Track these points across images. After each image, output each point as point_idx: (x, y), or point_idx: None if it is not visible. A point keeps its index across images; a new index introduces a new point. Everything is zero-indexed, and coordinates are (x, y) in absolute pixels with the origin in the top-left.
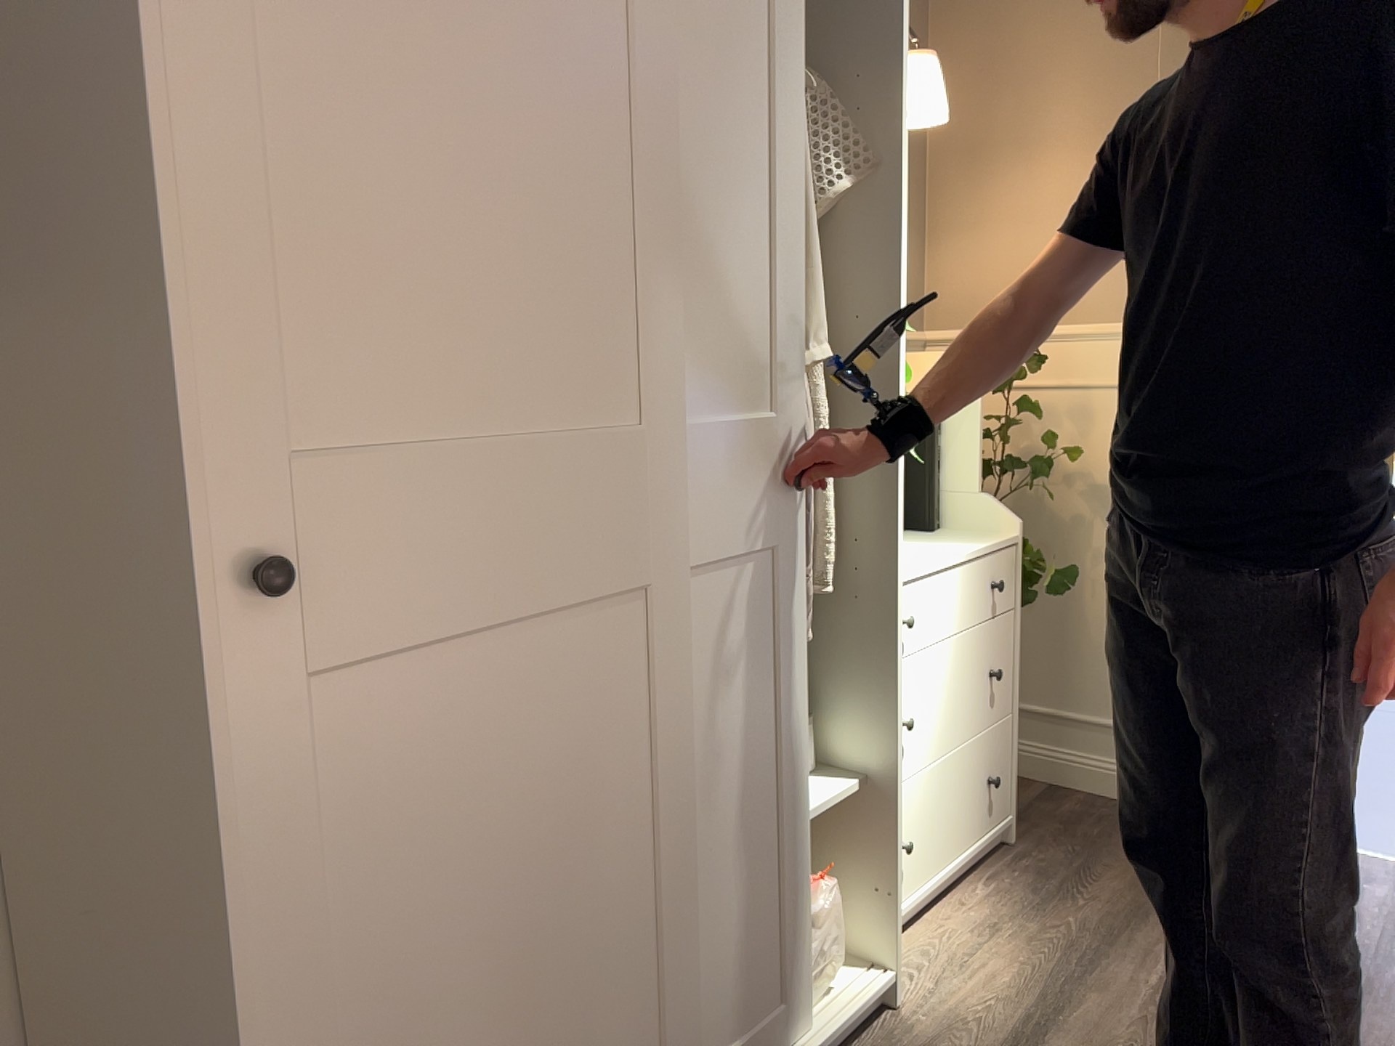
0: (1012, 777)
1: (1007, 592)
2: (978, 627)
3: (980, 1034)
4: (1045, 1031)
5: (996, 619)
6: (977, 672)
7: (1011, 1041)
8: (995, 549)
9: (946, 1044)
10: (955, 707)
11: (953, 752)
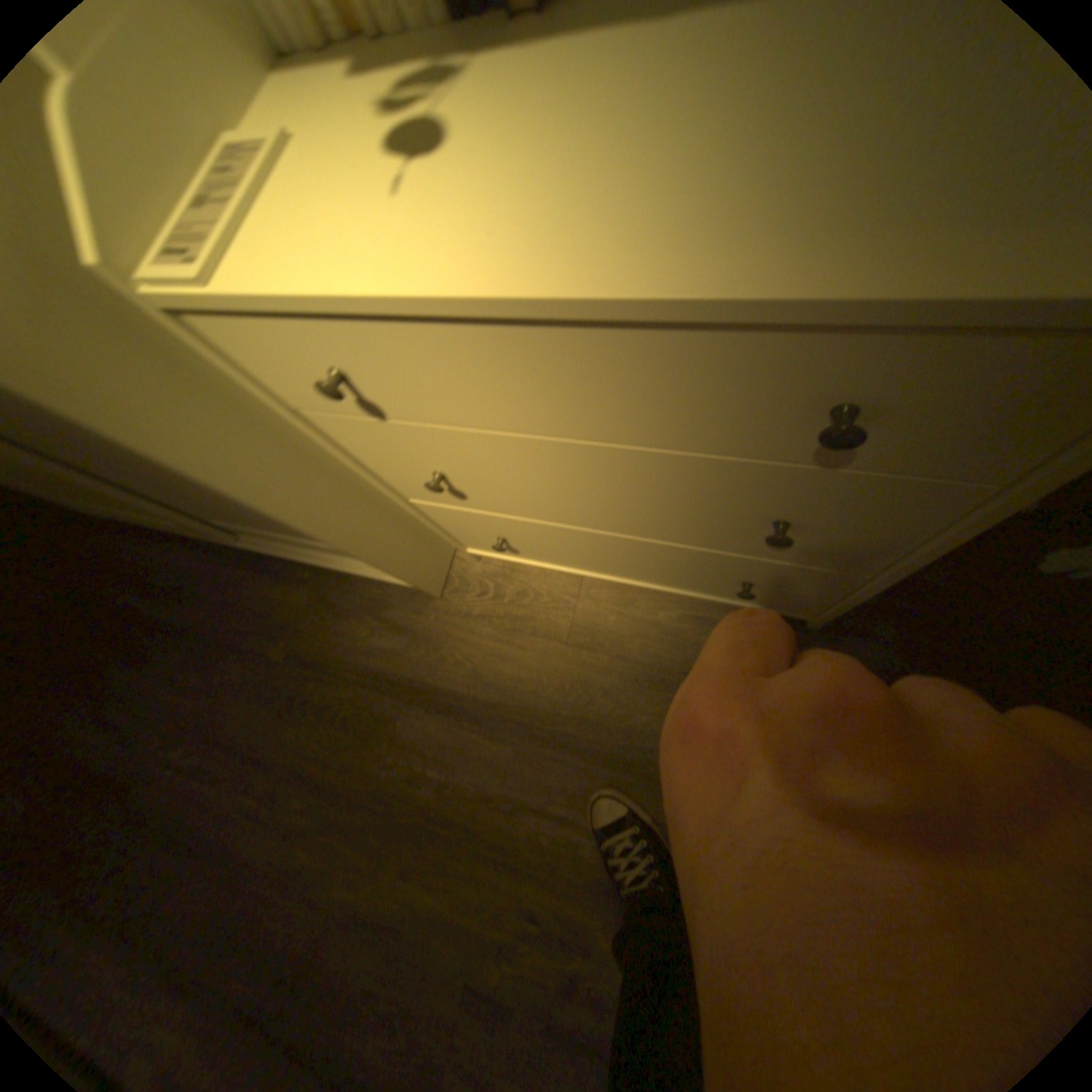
0: (830, 605)
1: (952, 450)
2: (702, 460)
3: (429, 665)
4: (447, 713)
5: (829, 473)
6: (697, 506)
7: (428, 689)
8: (923, 315)
9: (411, 642)
10: (607, 510)
11: (617, 538)
